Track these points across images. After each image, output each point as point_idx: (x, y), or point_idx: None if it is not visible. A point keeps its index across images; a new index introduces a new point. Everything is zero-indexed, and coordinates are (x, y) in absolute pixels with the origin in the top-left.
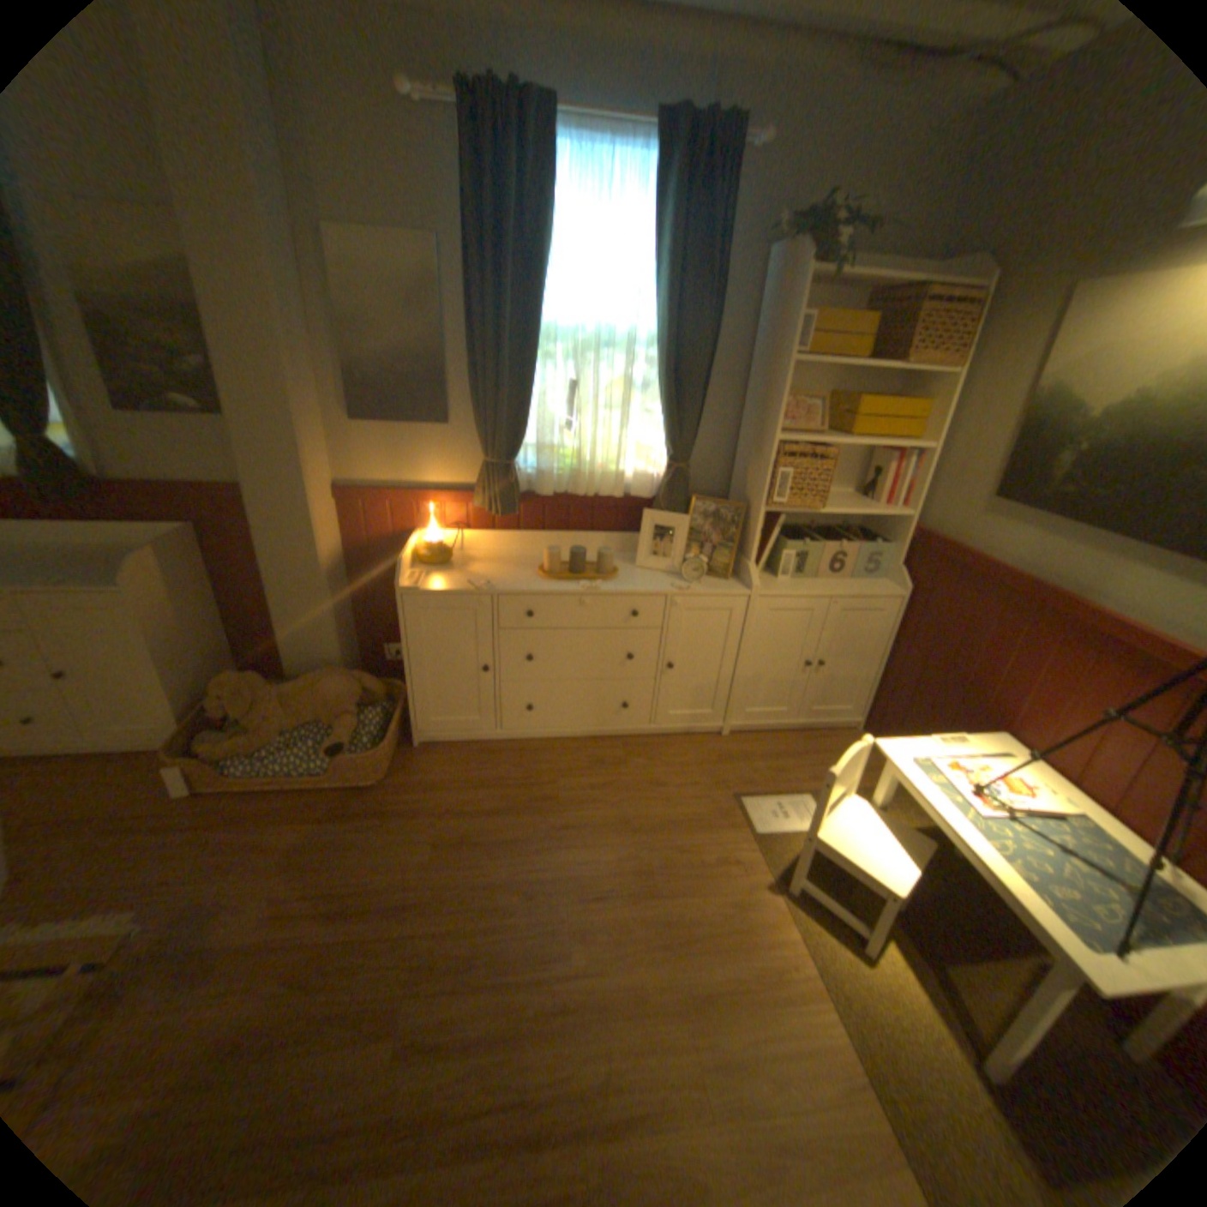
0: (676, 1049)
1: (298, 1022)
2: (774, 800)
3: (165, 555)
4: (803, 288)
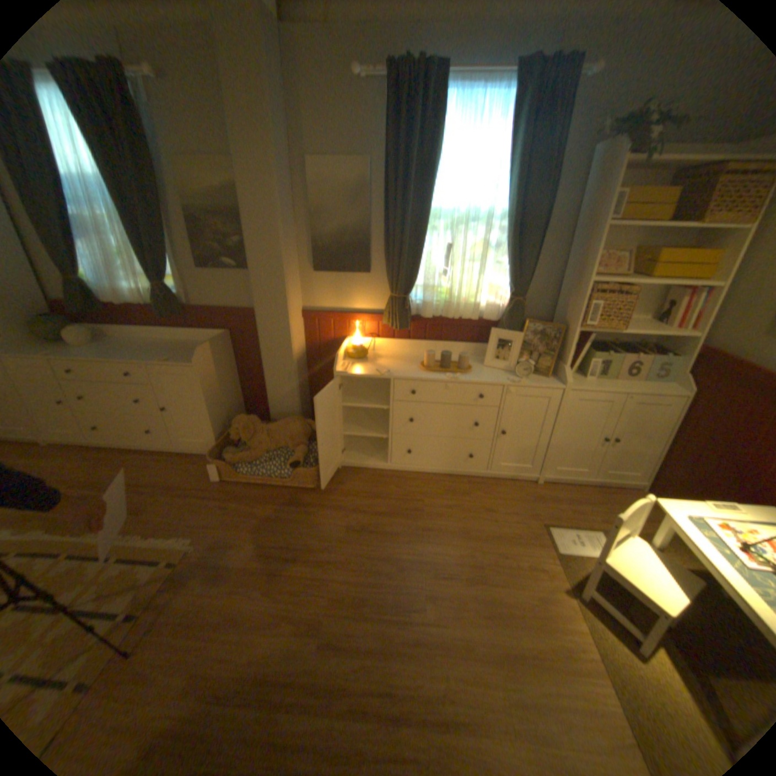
0: (493, 686)
1: (268, 617)
2: (575, 533)
3: (215, 348)
4: (619, 172)
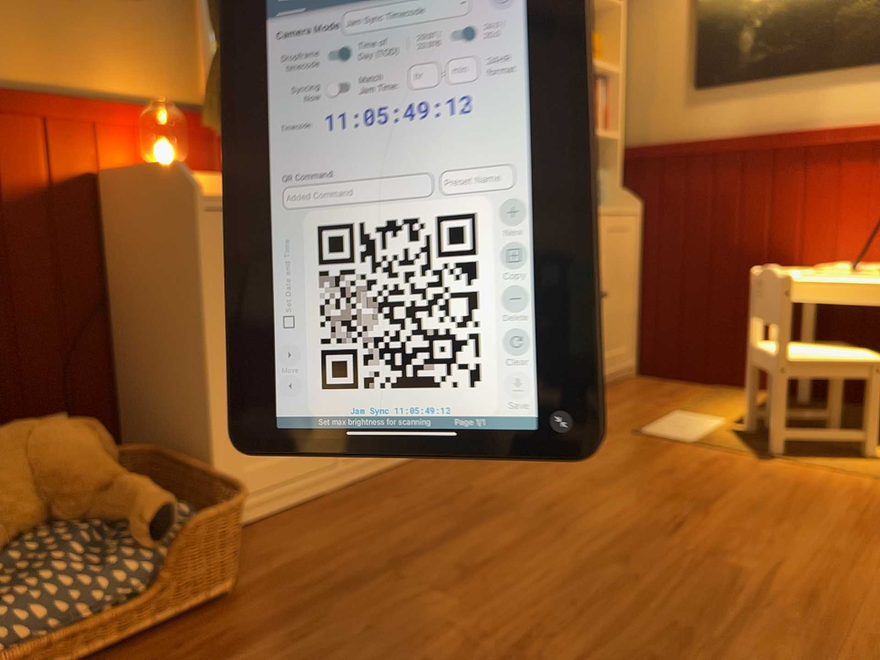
0: None
1: None
2: (661, 421)
3: None
4: None
